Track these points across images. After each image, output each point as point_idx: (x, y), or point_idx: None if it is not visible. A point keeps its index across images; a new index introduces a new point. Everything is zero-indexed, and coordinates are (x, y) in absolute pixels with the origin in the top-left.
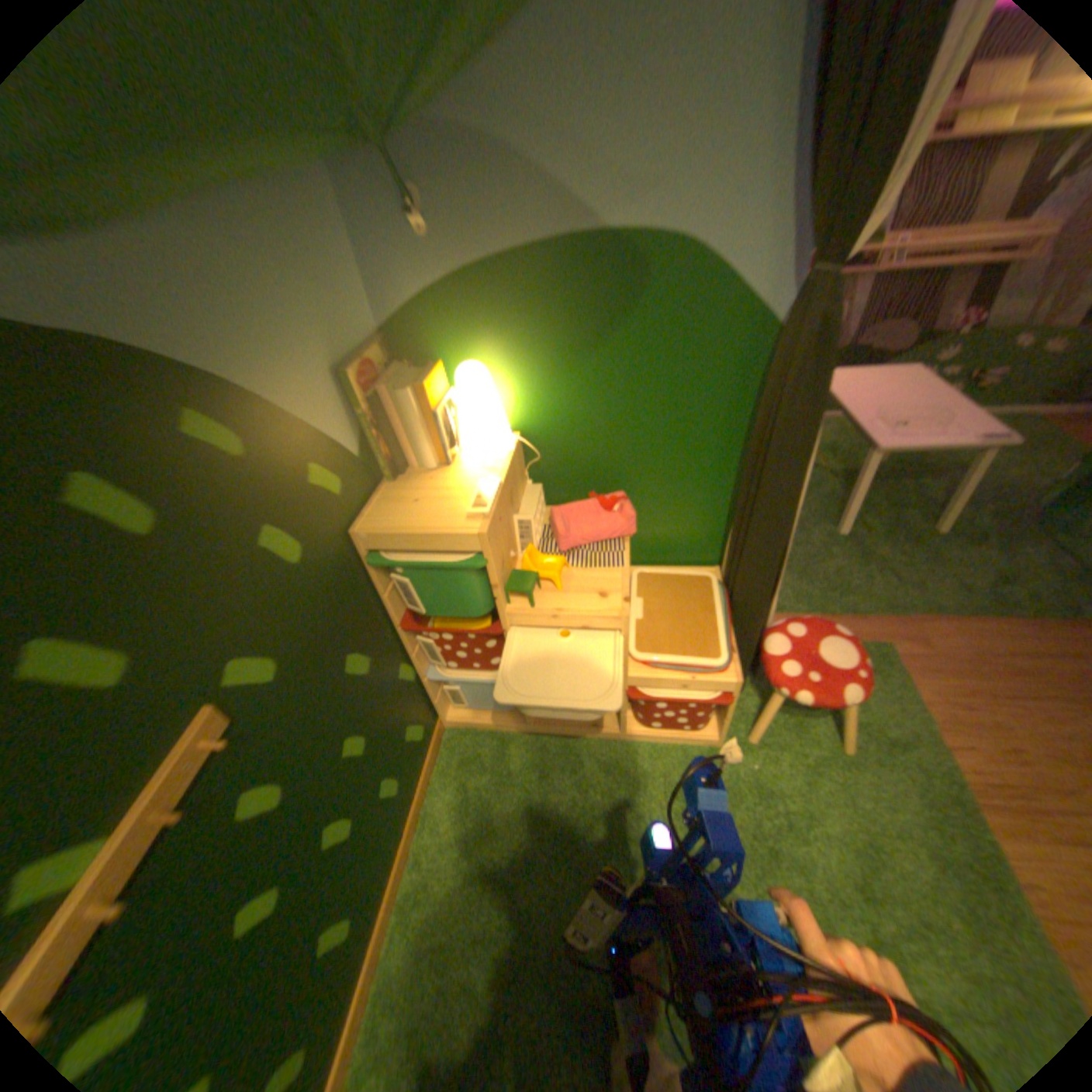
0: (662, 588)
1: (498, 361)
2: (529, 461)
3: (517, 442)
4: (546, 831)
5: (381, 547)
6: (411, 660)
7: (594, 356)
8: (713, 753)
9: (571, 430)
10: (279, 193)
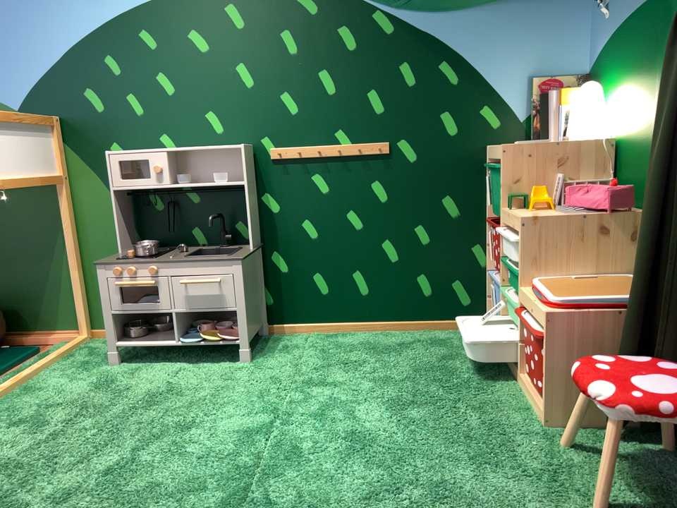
0: (616, 282)
1: (610, 85)
2: (611, 163)
3: (595, 139)
4: (430, 362)
5: (490, 163)
6: (481, 250)
7: (642, 76)
8: (530, 423)
9: (629, 136)
10: (532, 4)
